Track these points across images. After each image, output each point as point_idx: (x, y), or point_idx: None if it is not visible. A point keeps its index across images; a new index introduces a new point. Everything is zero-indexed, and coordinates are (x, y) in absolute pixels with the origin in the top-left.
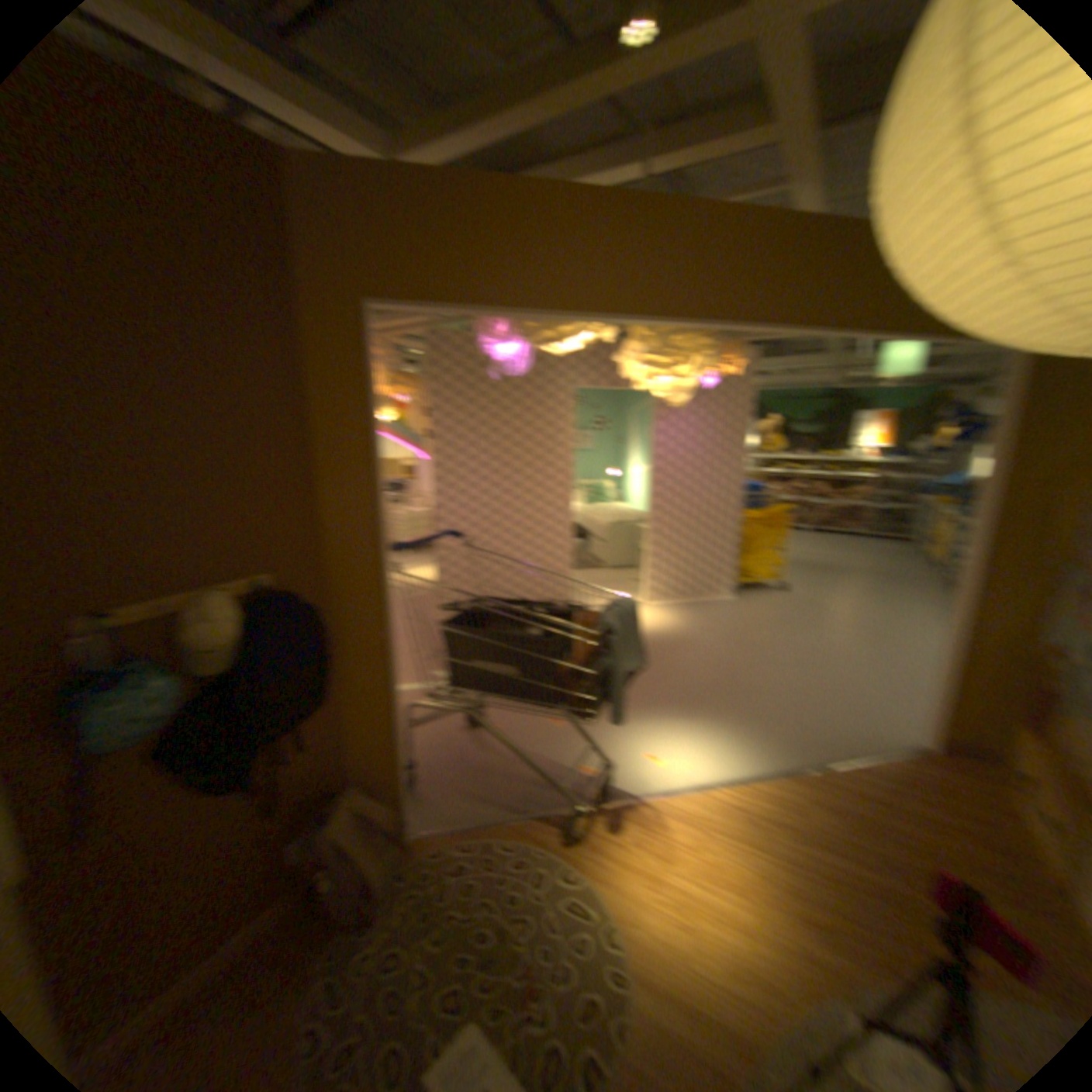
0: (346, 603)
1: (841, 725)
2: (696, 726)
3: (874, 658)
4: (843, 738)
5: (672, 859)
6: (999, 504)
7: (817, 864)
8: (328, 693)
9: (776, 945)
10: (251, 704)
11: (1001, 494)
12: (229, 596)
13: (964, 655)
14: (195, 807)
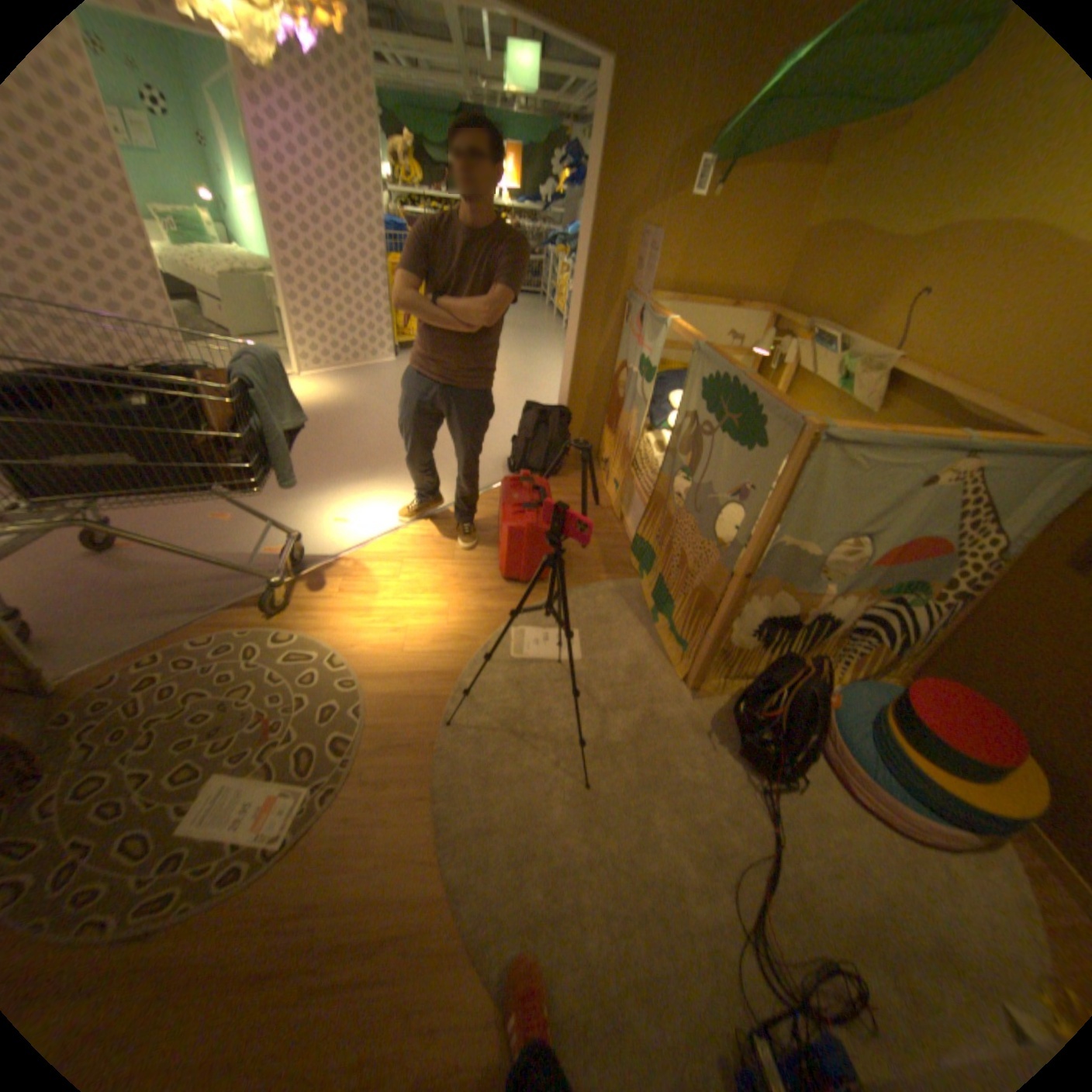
0: None
1: (498, 456)
2: (381, 484)
3: (519, 400)
4: (500, 465)
5: (379, 590)
6: (593, 241)
7: (487, 554)
8: None
9: (464, 612)
10: None
11: (595, 230)
12: None
13: (573, 381)
14: None
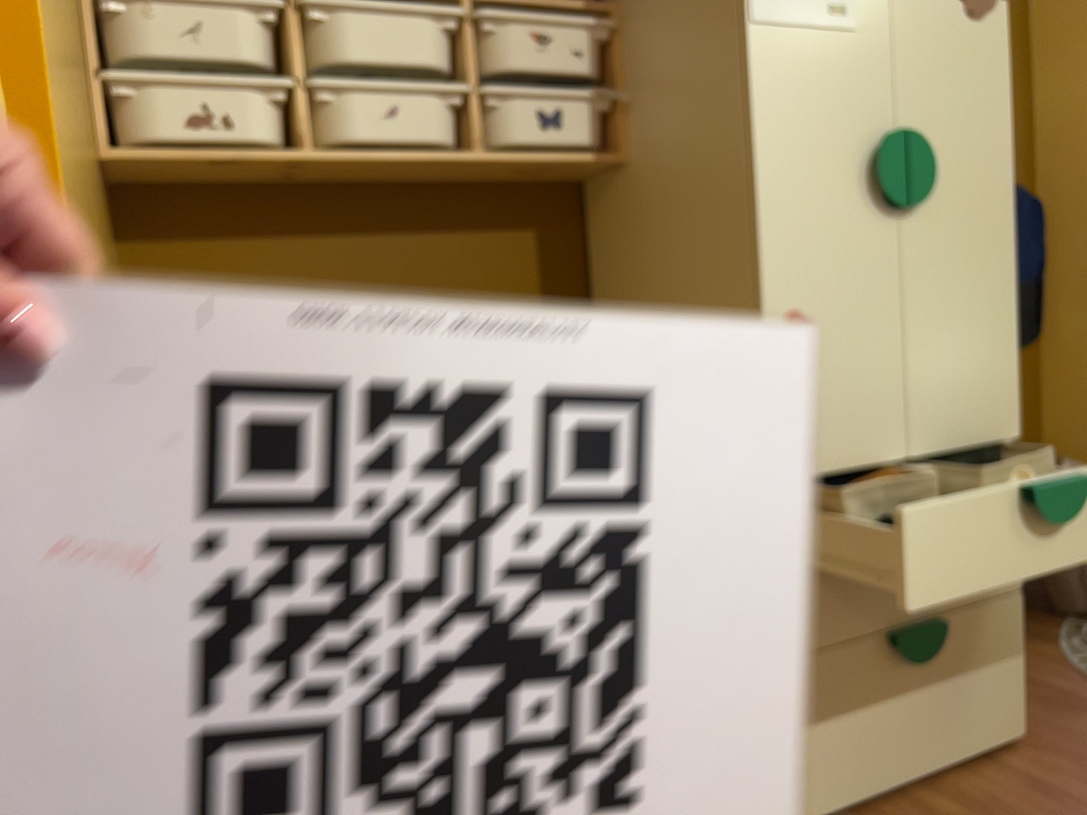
0: (1072, 214)
1: None
2: None
3: None
4: None
5: None
6: None
7: None
8: (1039, 336)
9: None
10: None
11: None
12: None
13: None
14: None
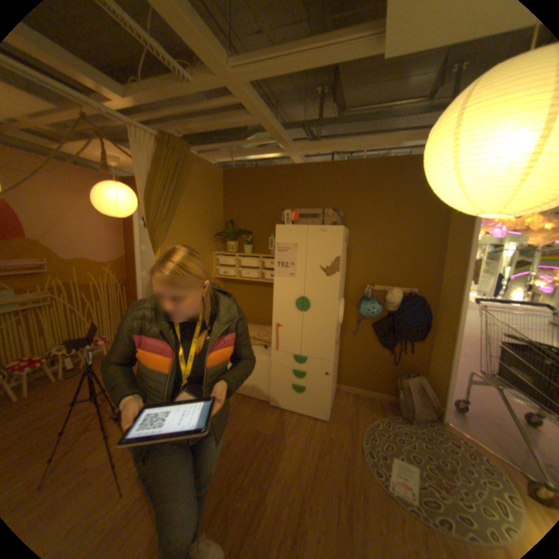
0: (446, 310)
1: None
2: None
3: None
4: None
5: None
6: None
7: None
8: (432, 342)
9: None
10: (400, 326)
11: None
12: (405, 292)
13: None
14: (380, 348)
